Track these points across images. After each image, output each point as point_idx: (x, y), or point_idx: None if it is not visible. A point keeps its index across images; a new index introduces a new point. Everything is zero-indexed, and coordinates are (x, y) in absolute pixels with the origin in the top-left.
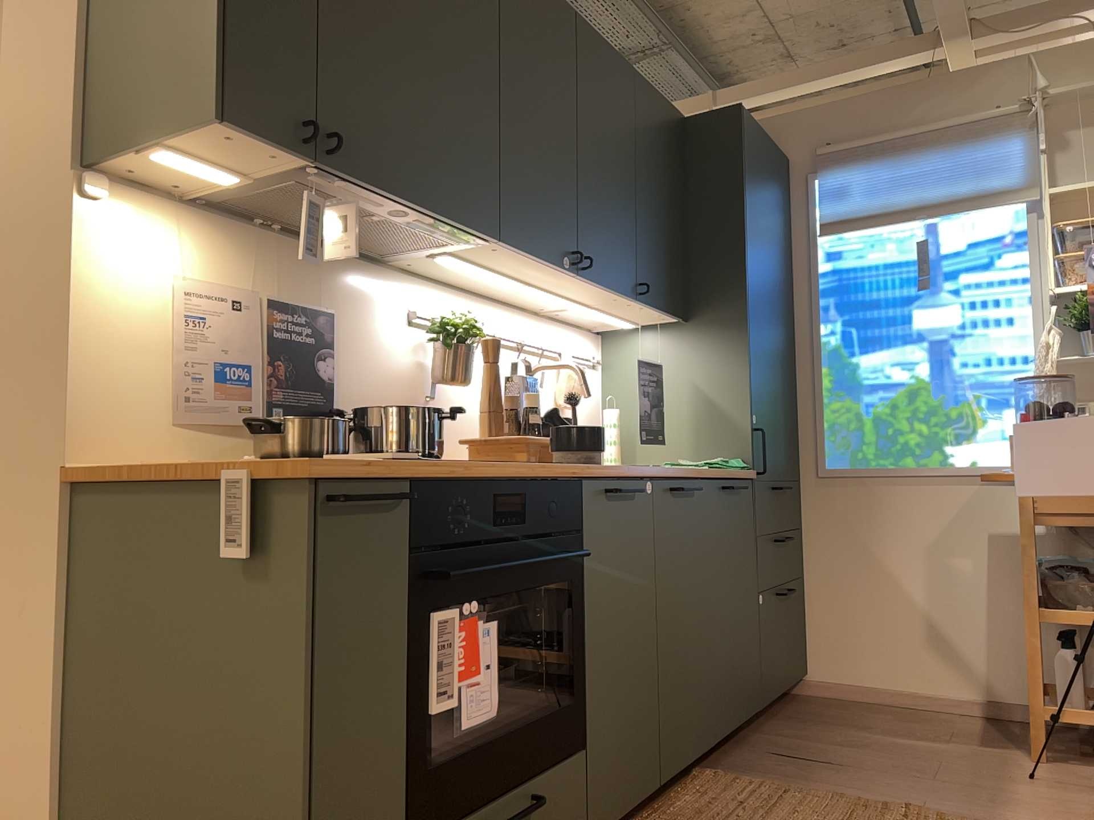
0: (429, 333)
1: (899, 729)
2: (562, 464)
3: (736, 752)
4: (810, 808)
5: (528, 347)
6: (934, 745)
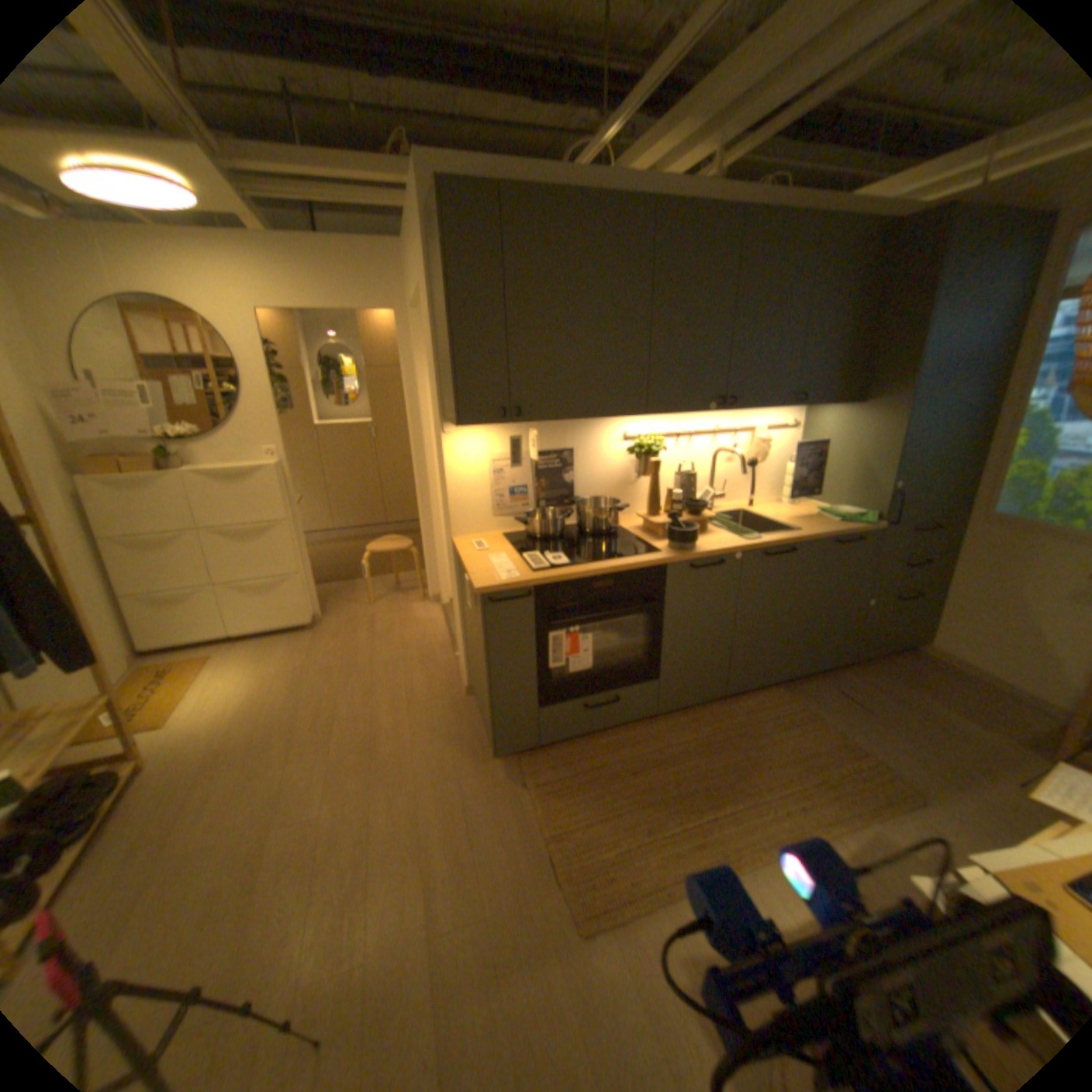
0: (628, 451)
1: (965, 709)
2: (655, 554)
3: (817, 684)
4: (813, 739)
5: (722, 431)
6: (975, 731)
